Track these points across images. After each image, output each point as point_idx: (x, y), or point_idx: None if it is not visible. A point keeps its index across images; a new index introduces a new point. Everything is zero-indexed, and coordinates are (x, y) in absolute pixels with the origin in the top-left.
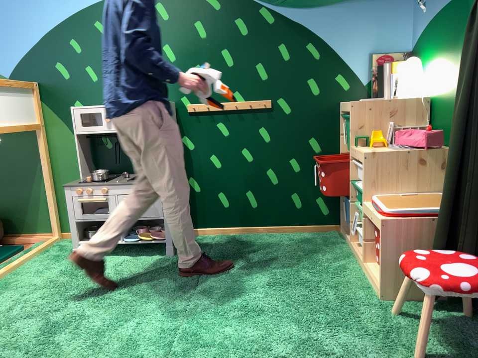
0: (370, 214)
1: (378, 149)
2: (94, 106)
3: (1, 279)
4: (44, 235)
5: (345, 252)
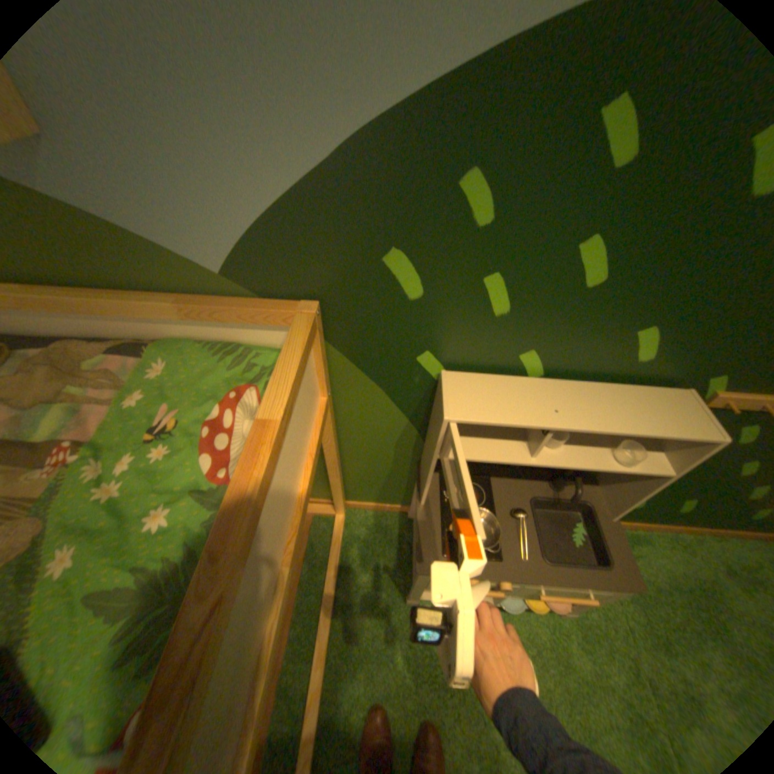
0: None
1: None
2: (480, 382)
3: (324, 696)
4: (317, 504)
5: None
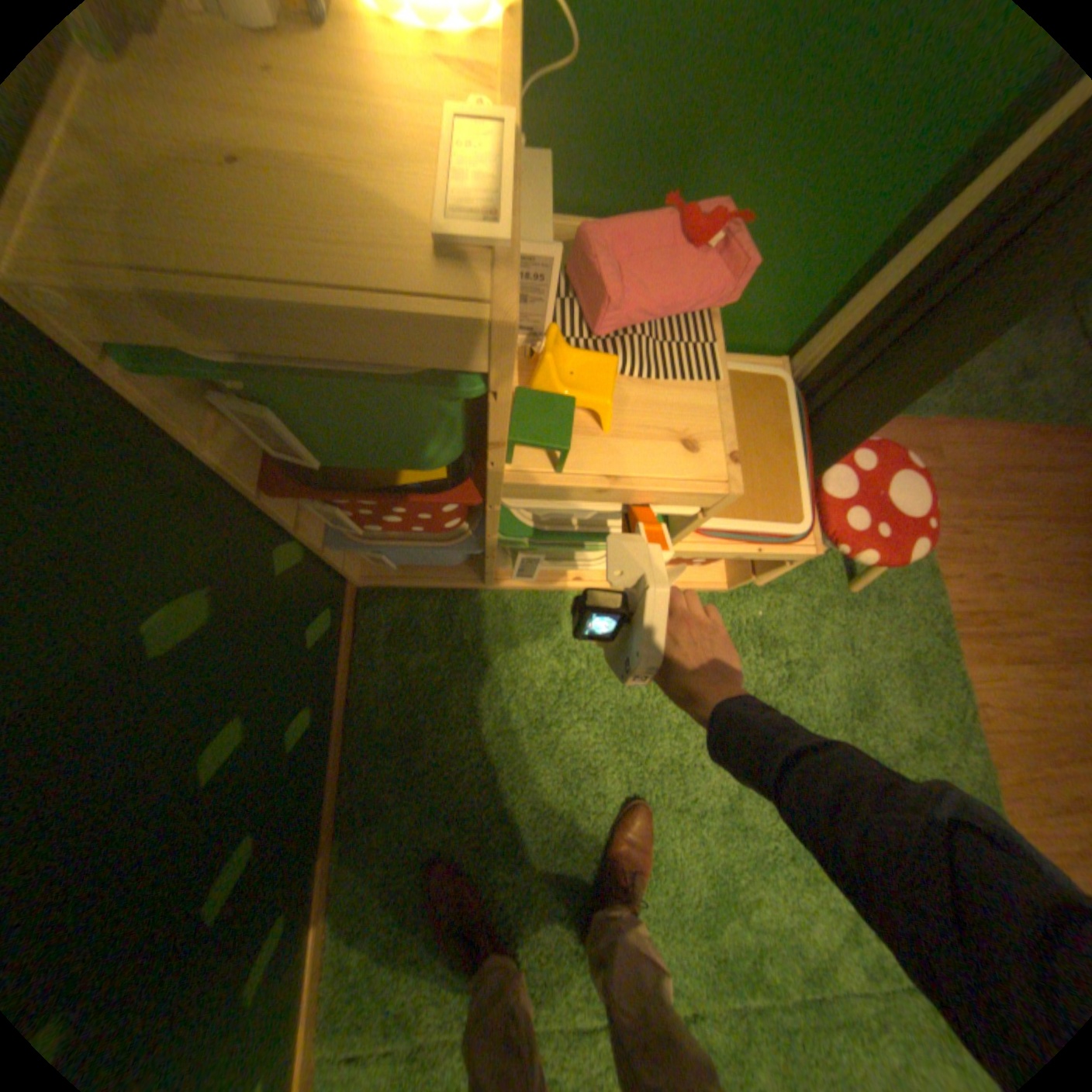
0: (715, 553)
1: (660, 419)
2: None
3: None
4: None
5: (514, 606)
